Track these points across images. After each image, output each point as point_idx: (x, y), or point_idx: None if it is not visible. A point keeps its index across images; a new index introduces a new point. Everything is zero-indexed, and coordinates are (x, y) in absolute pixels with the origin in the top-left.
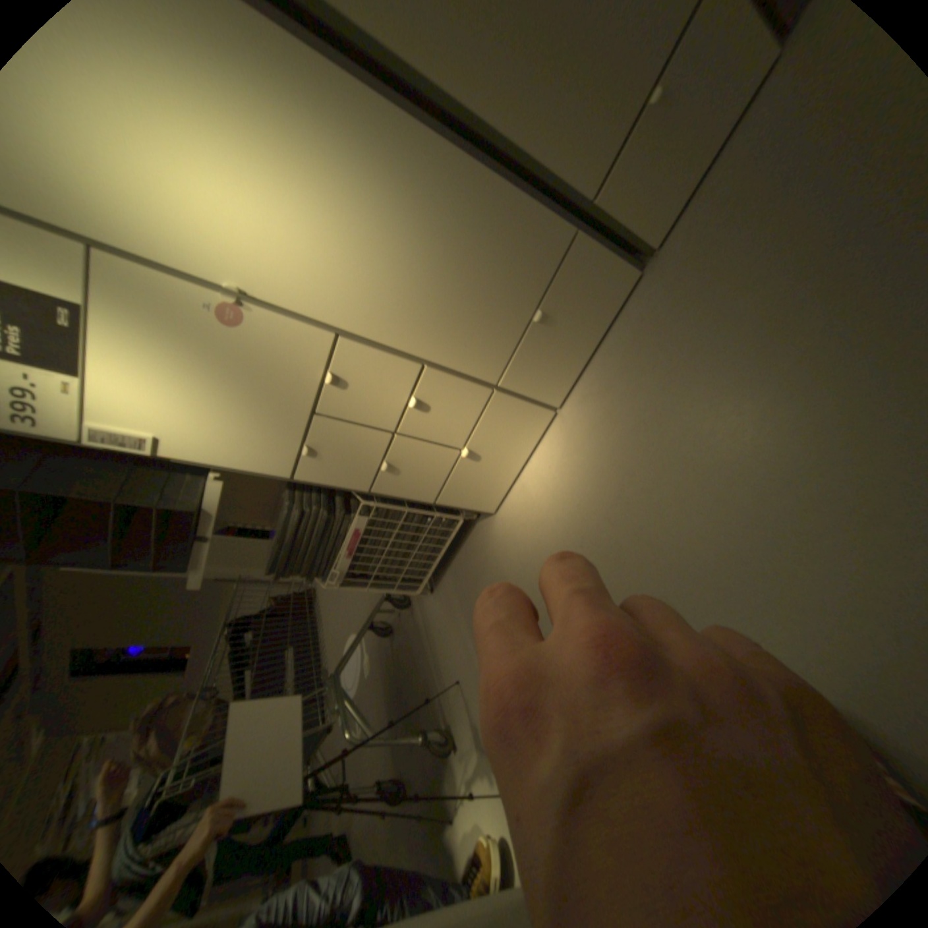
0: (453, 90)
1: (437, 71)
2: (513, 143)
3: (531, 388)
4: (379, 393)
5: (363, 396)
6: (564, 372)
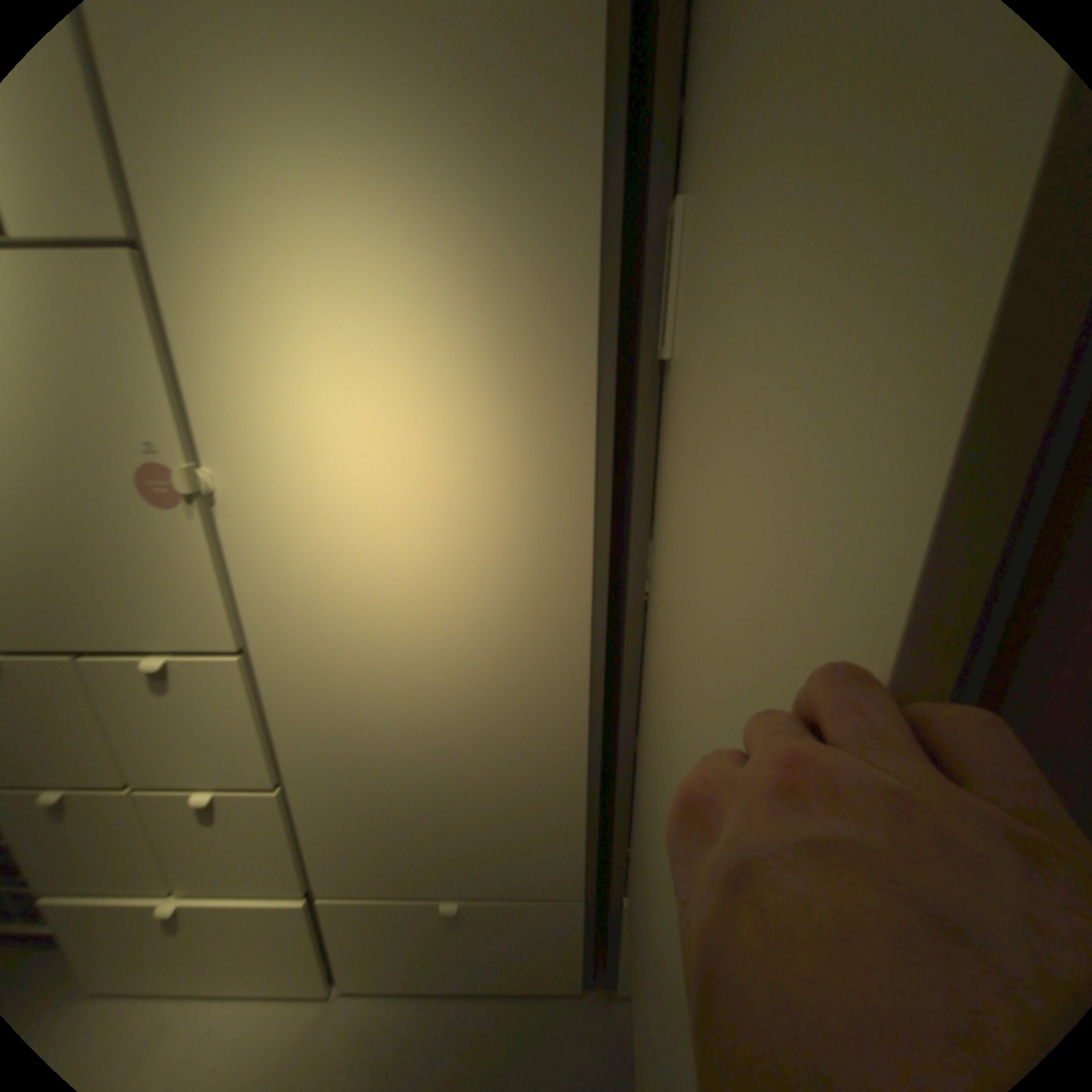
0: (640, 697)
1: (649, 674)
2: (626, 783)
3: (337, 947)
4: (176, 747)
5: (153, 724)
6: (391, 975)
